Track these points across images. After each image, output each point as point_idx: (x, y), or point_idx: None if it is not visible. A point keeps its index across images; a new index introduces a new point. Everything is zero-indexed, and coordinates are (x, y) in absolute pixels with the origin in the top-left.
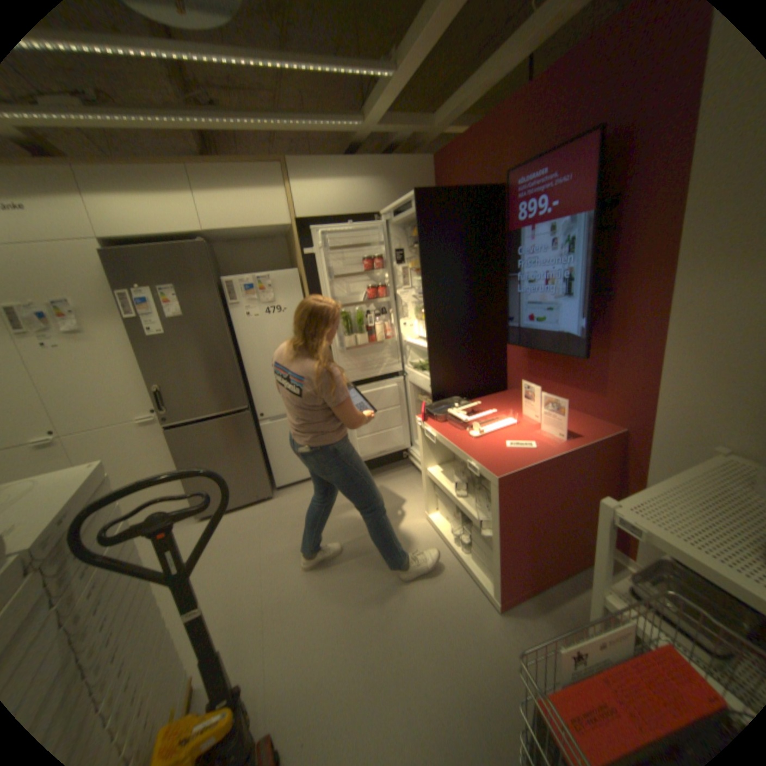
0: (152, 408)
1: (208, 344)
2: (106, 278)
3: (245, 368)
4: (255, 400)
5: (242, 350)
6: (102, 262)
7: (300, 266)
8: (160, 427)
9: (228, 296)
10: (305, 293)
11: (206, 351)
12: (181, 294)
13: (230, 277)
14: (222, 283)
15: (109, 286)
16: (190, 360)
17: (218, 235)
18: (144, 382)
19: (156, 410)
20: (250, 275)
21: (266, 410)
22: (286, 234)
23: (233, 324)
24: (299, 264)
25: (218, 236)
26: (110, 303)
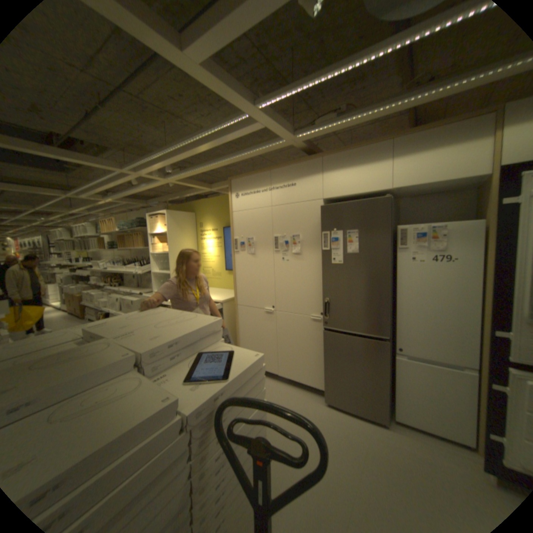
0: (322, 312)
1: (371, 278)
2: (321, 224)
3: (397, 304)
4: (398, 334)
5: (399, 289)
6: (321, 214)
7: (490, 216)
8: (323, 327)
9: (399, 241)
10: (489, 245)
11: (368, 283)
12: (361, 237)
13: (405, 226)
14: (397, 230)
15: (321, 229)
16: (355, 287)
17: (405, 191)
18: (322, 293)
19: (323, 315)
20: (426, 224)
21: (406, 347)
22: (479, 185)
23: (397, 264)
24: (489, 214)
25: (405, 192)
26: (318, 239)
